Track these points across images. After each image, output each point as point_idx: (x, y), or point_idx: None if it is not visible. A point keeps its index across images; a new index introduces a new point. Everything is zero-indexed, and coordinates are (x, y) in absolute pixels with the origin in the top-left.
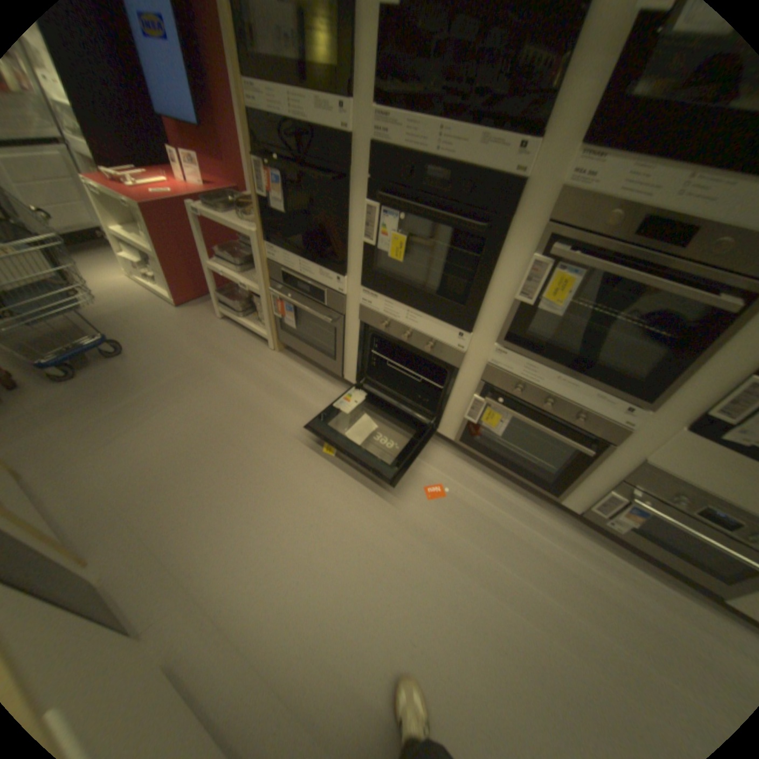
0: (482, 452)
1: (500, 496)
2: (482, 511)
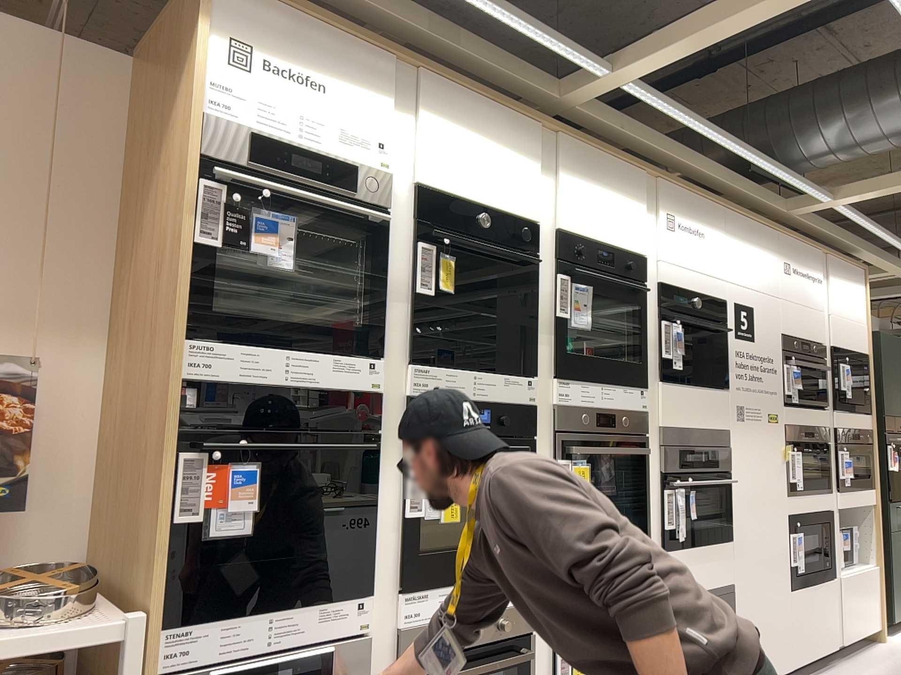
0: None
1: None
2: None
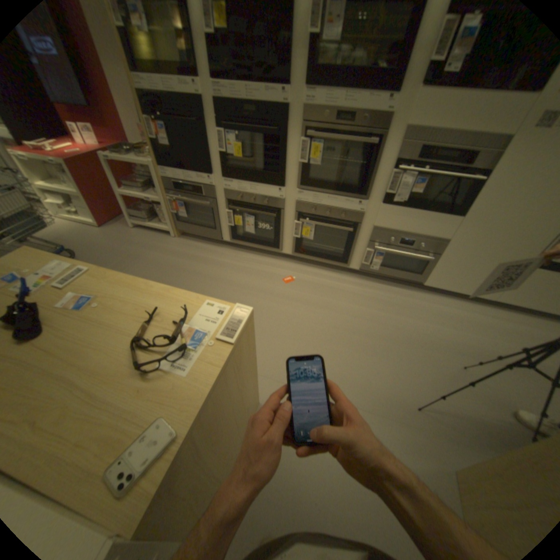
0: (307, 255)
1: (321, 275)
2: (314, 283)
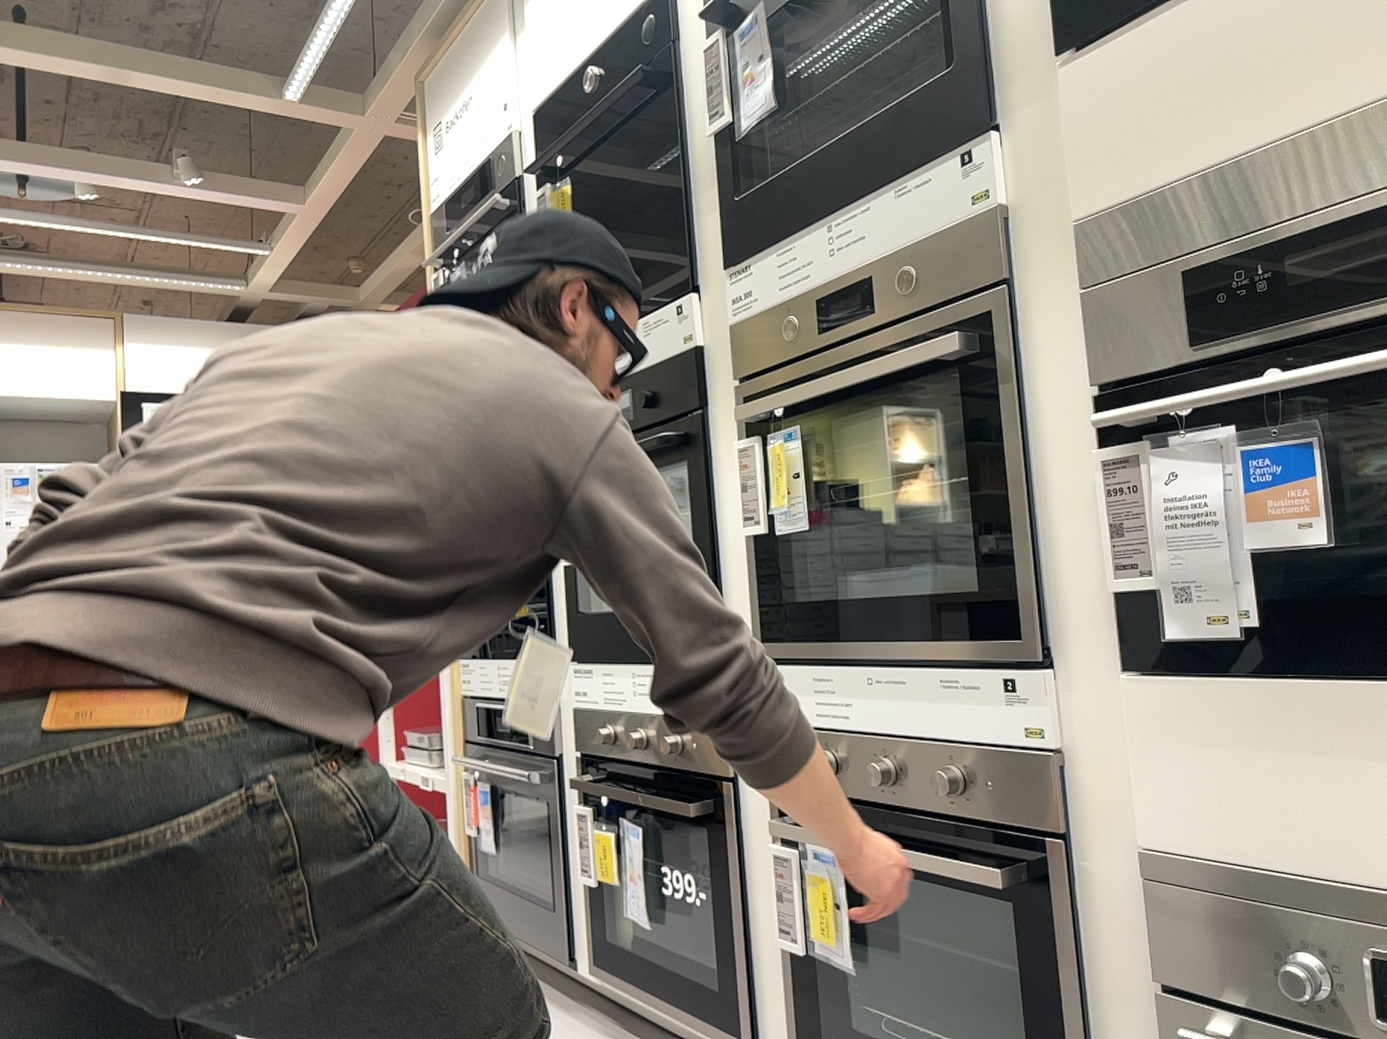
0: None
1: None
2: None
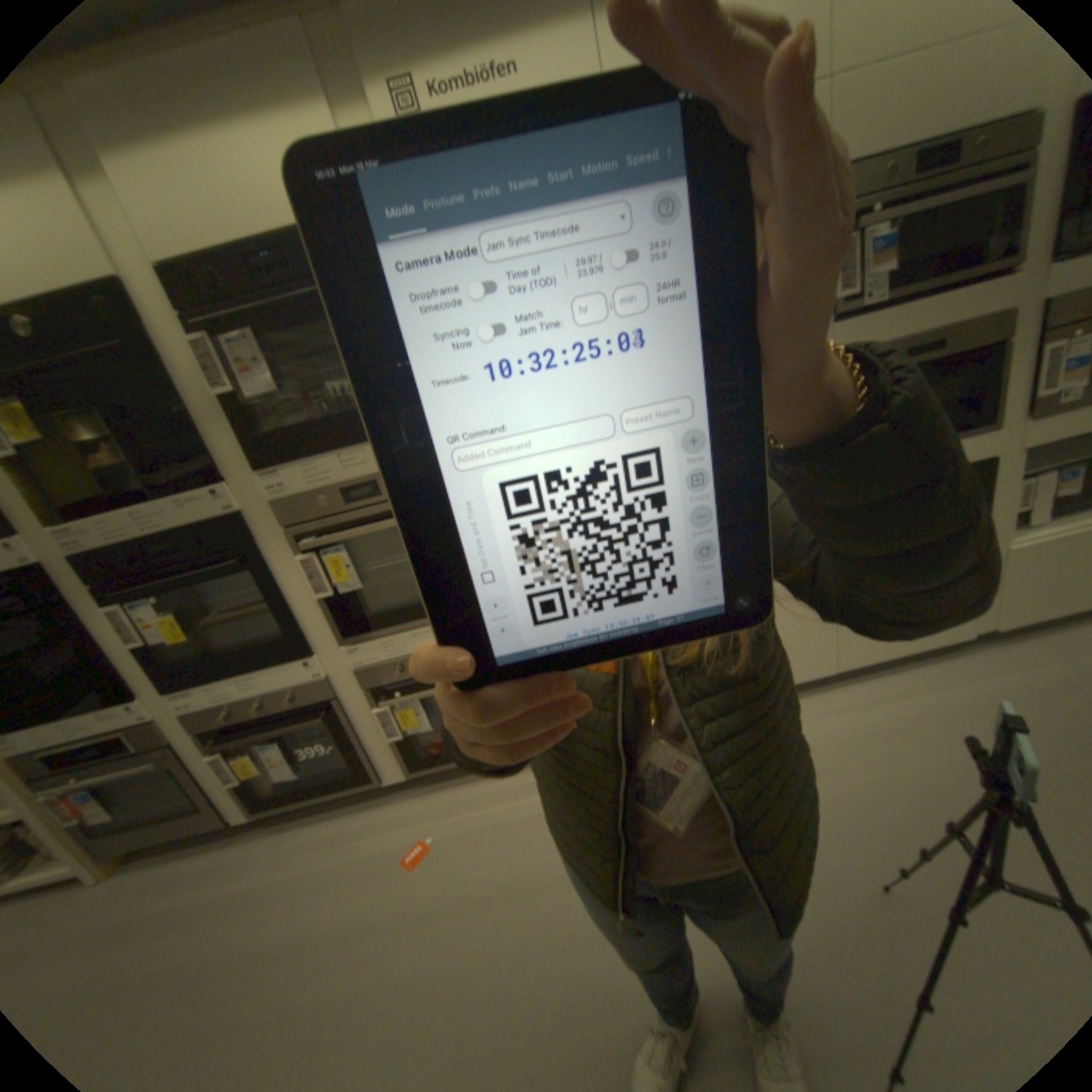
0: (436, 765)
1: (489, 795)
2: (476, 828)
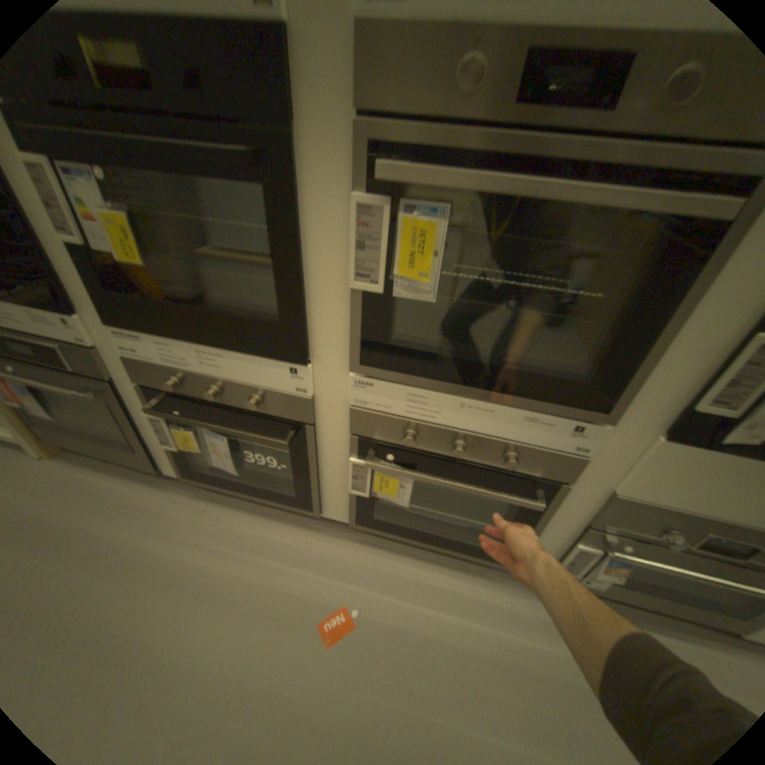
0: (391, 530)
1: (434, 586)
2: (414, 627)
